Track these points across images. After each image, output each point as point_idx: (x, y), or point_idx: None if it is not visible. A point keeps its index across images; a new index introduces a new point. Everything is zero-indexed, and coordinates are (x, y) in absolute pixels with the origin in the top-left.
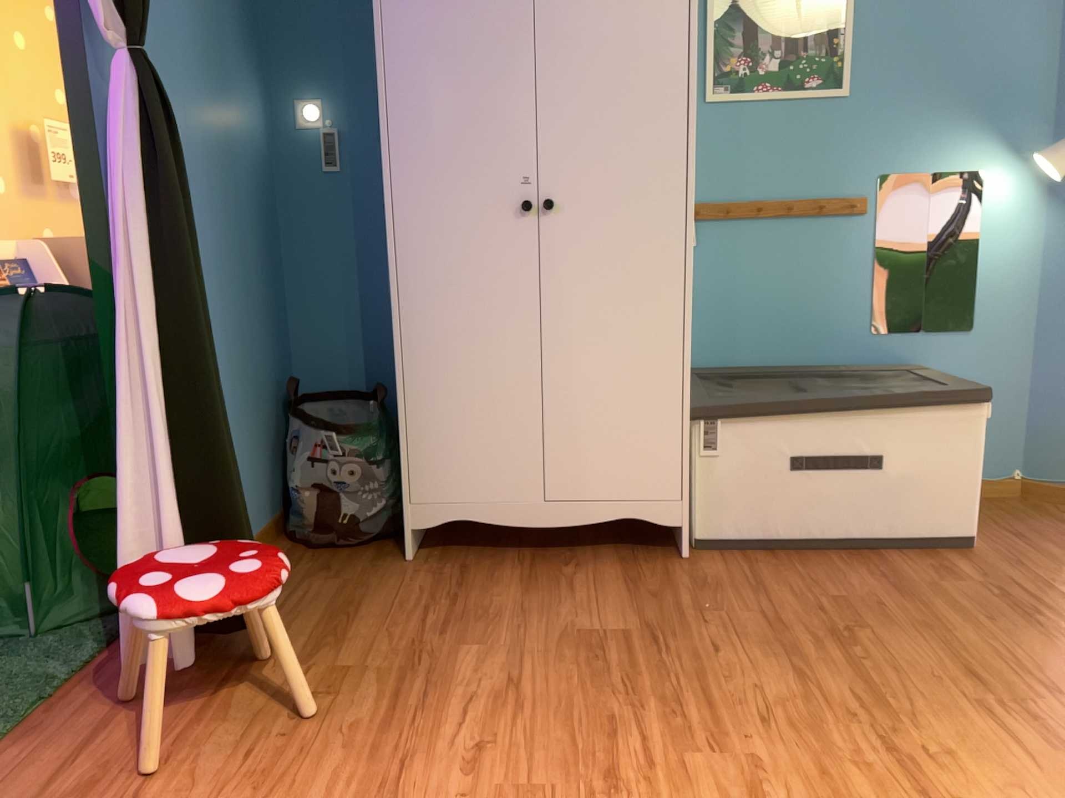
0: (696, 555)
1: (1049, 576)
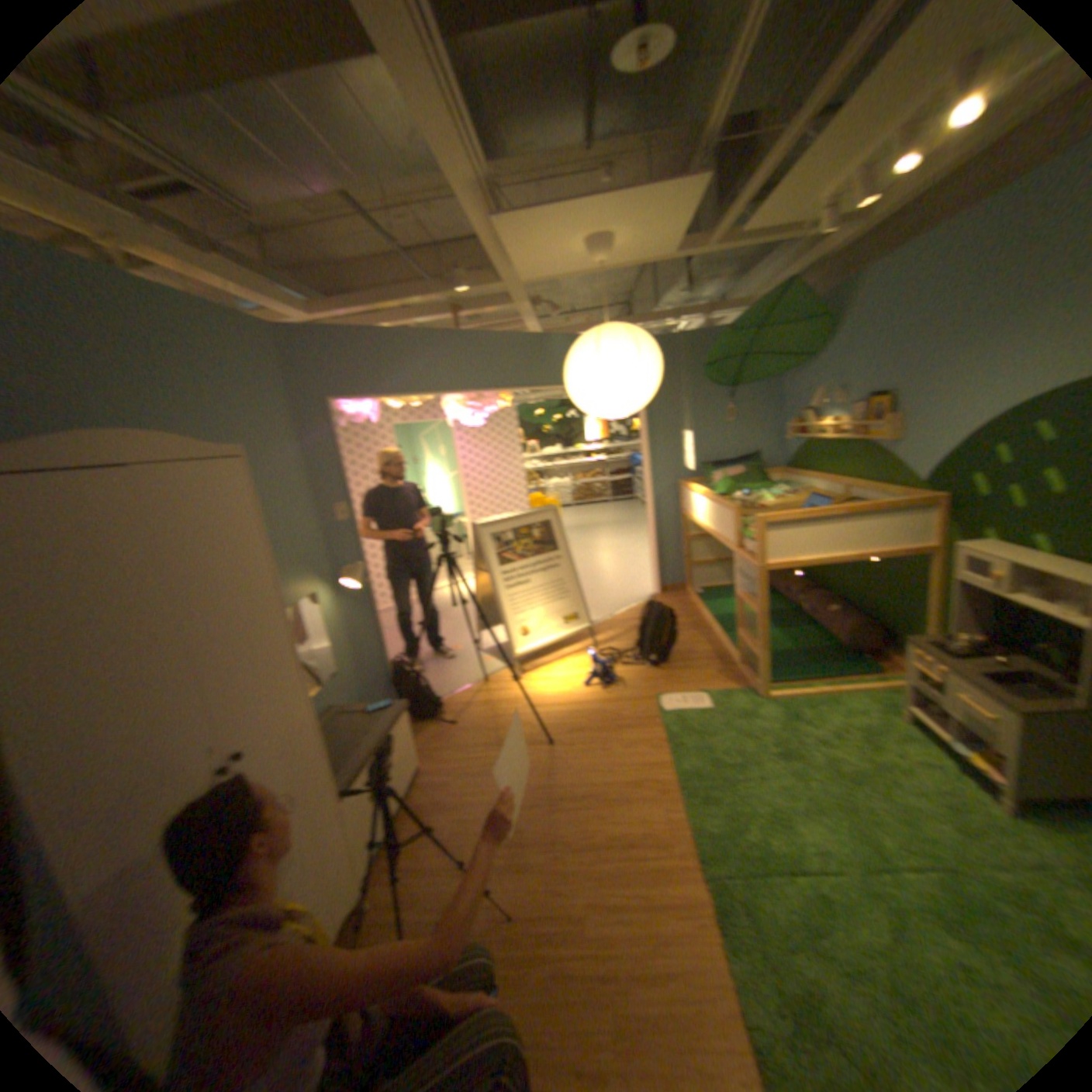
0: (366, 903)
1: (457, 757)
